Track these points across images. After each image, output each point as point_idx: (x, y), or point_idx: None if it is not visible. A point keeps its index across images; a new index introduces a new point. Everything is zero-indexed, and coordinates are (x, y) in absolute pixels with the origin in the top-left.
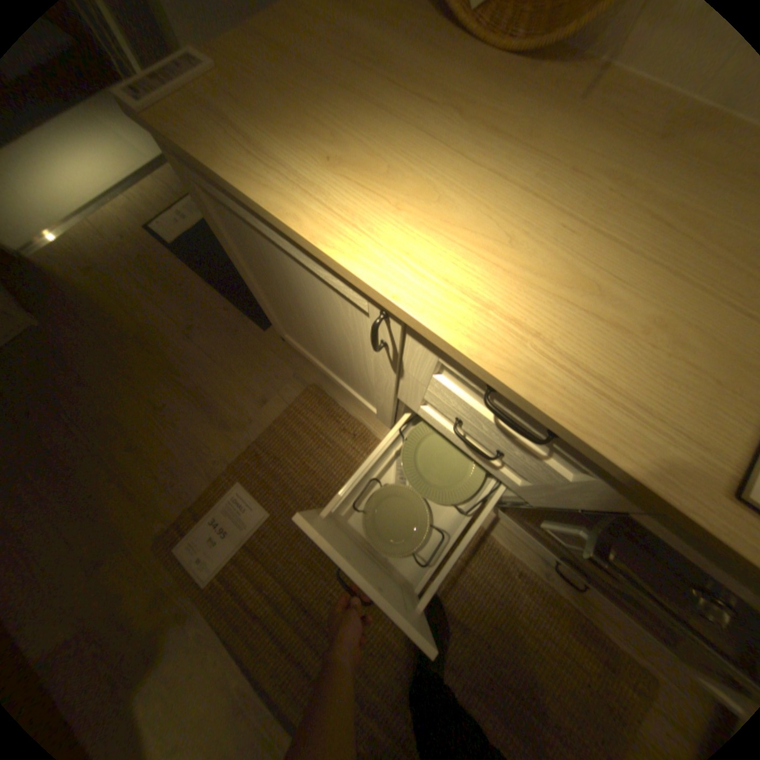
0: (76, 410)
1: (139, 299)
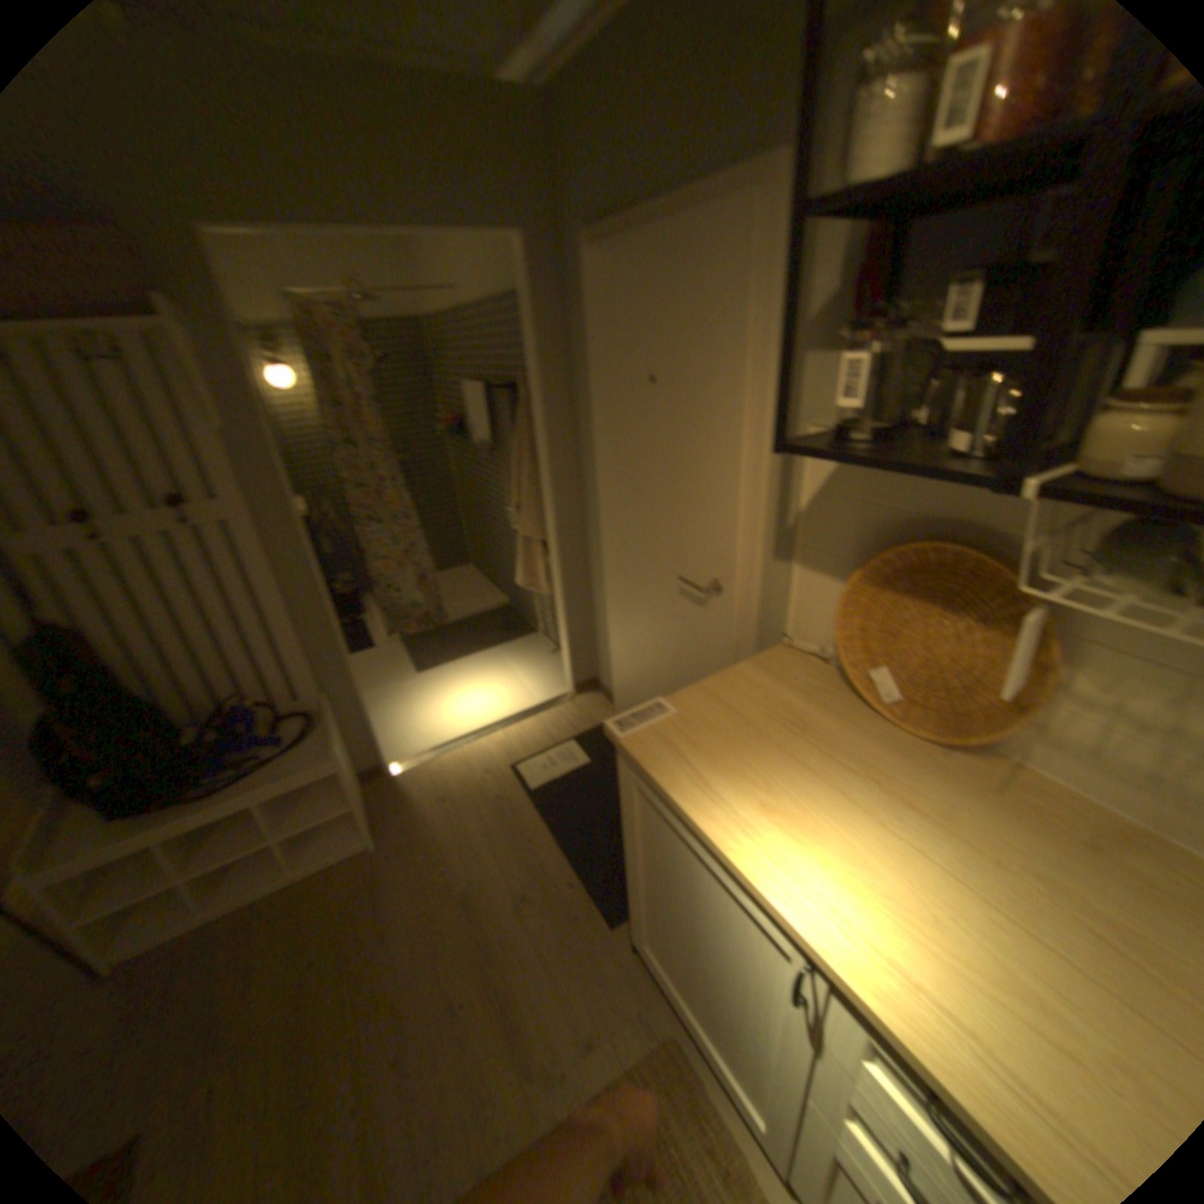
0: (362, 978)
1: (481, 847)
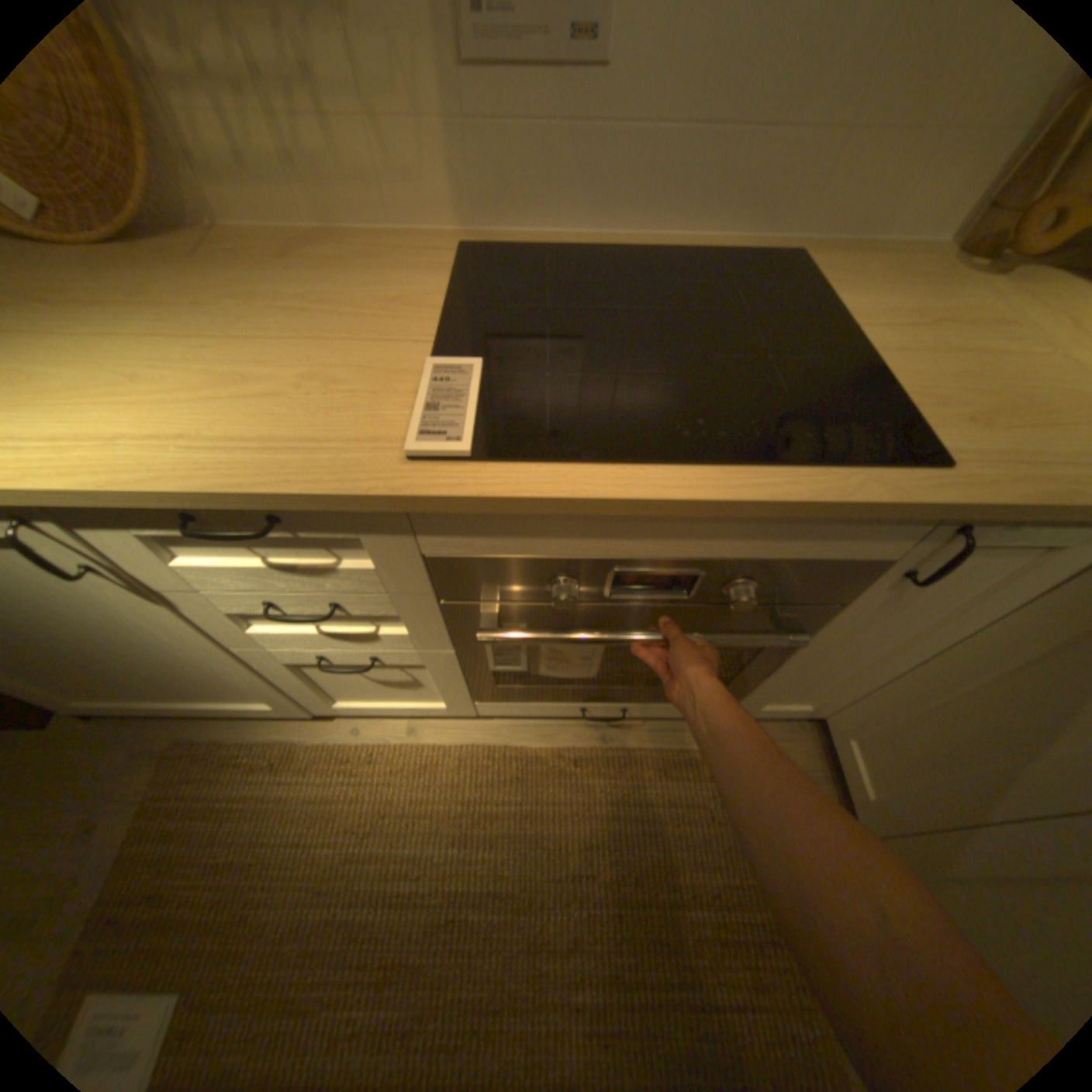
0: None
1: None
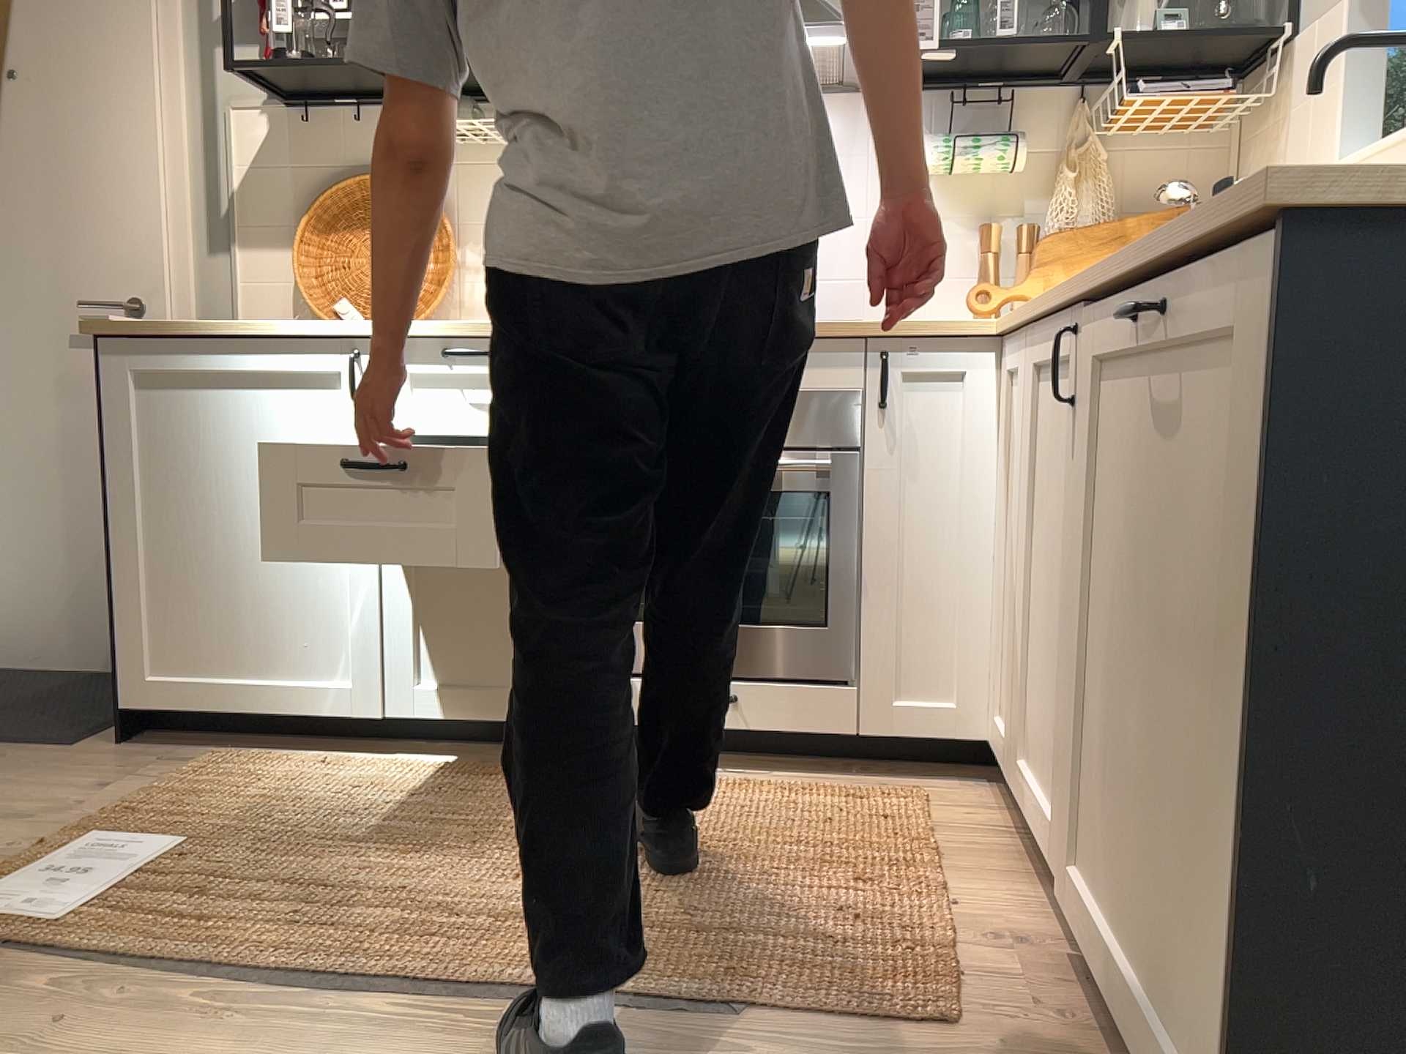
0: None
1: None
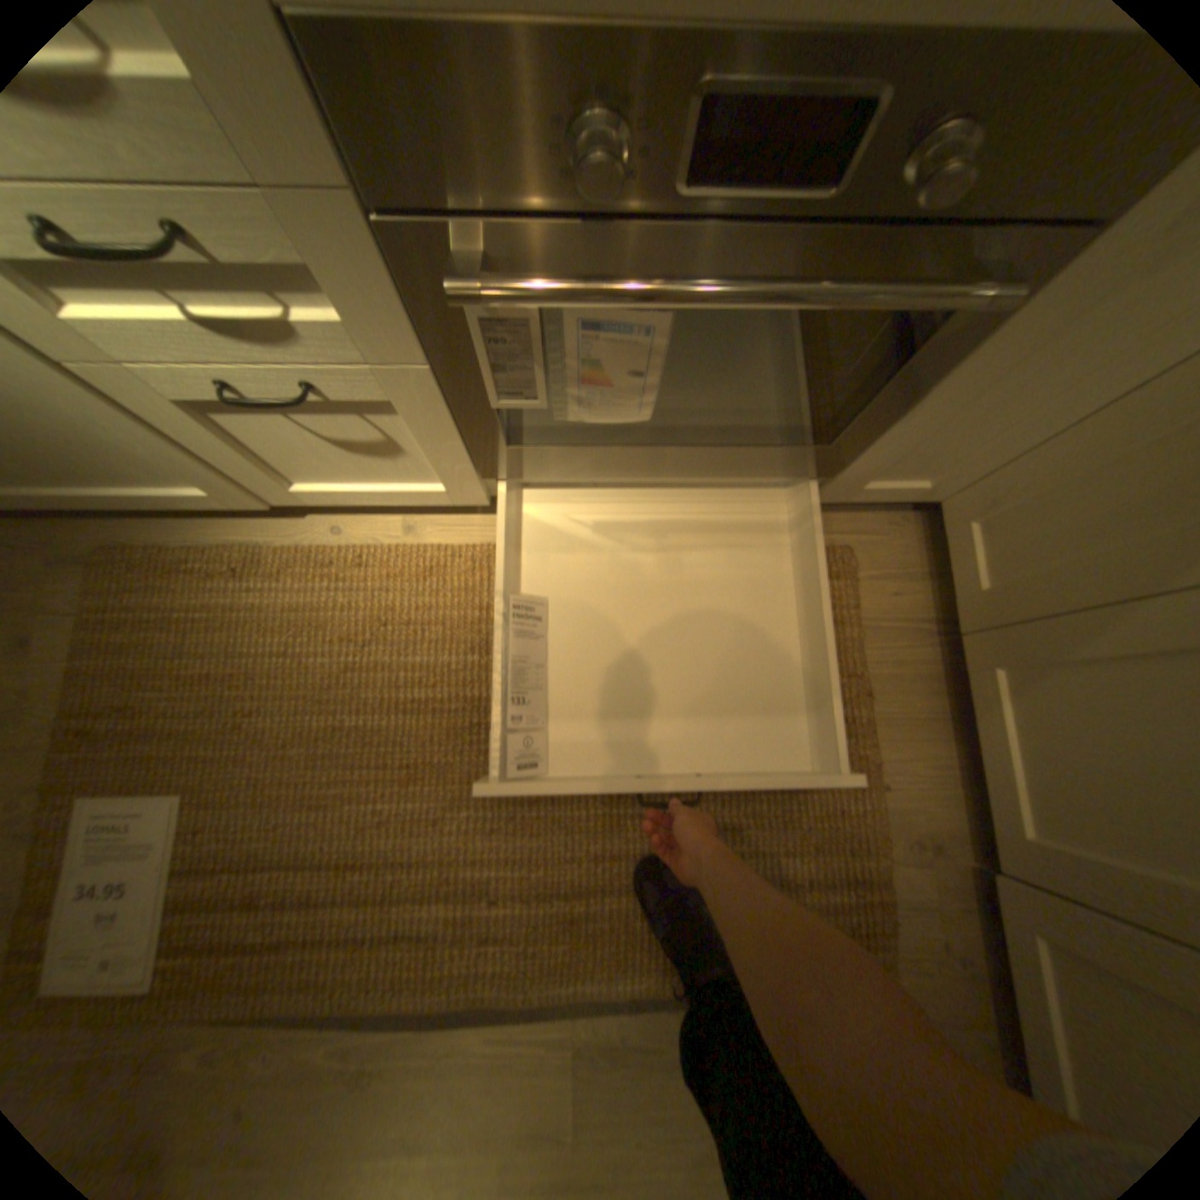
0: None
1: None
